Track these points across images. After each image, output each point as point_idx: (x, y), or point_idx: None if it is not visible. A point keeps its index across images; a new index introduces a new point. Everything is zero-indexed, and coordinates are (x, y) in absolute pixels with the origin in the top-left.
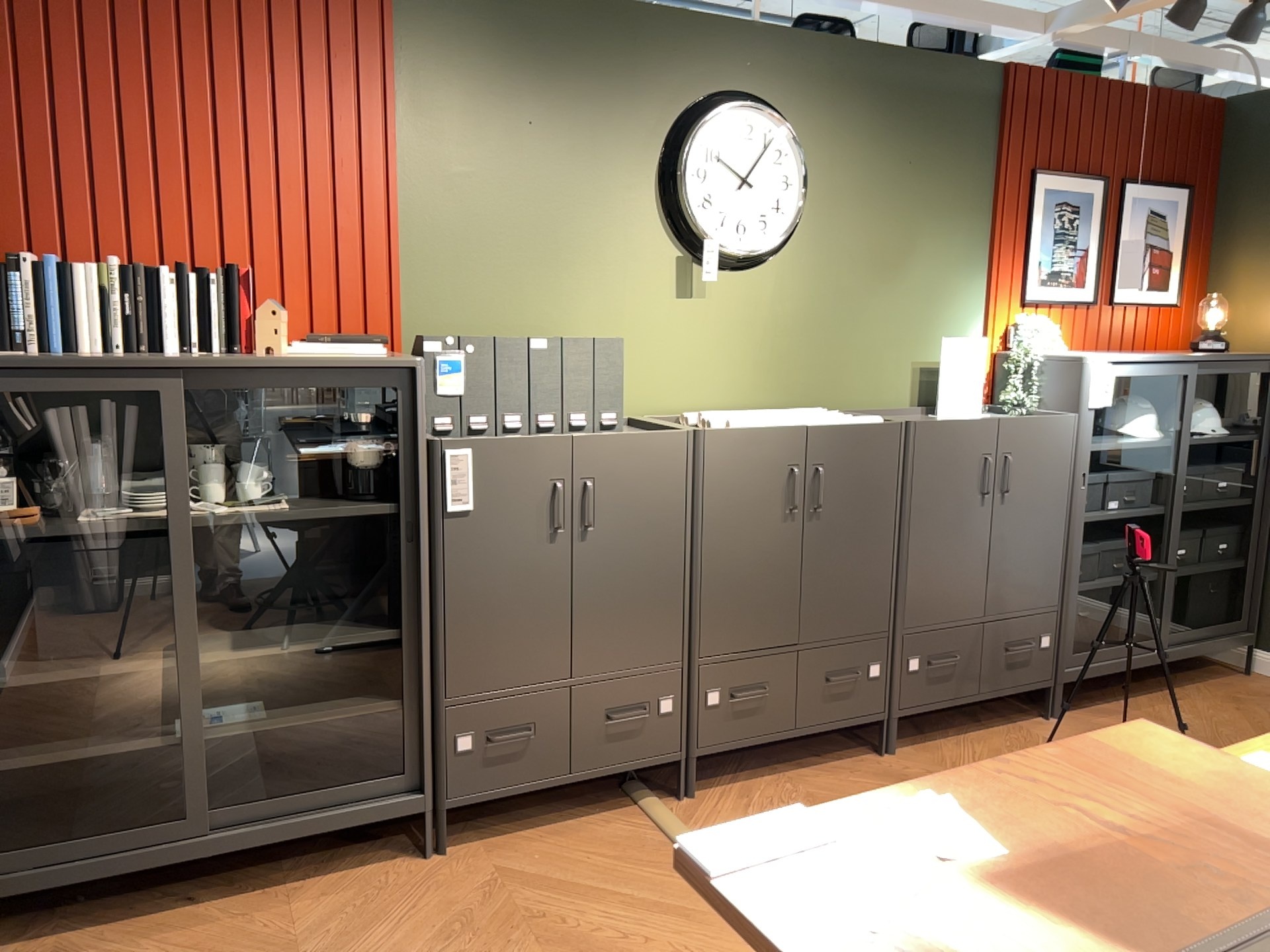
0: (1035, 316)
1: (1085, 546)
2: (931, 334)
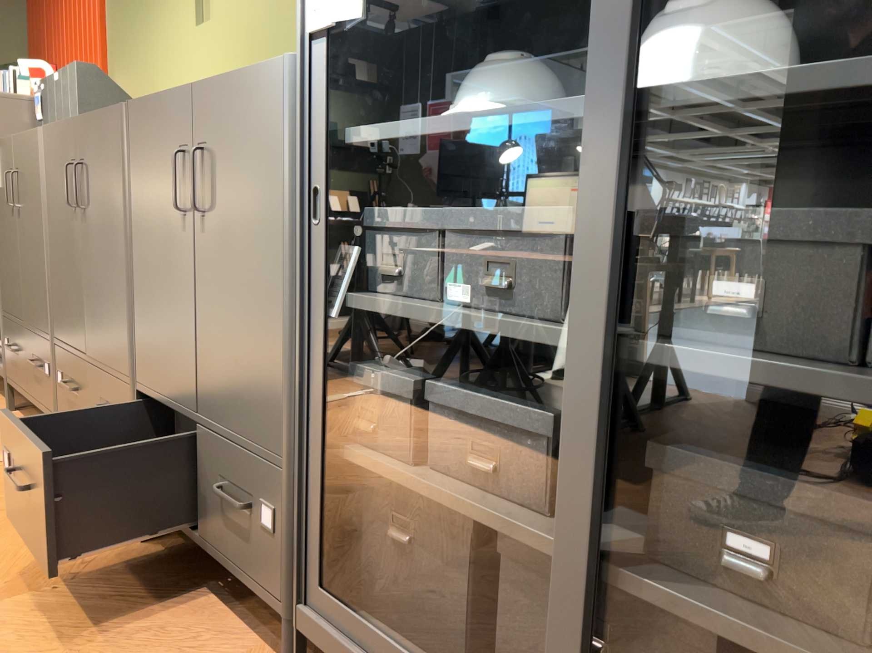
0: None
1: (390, 374)
2: None
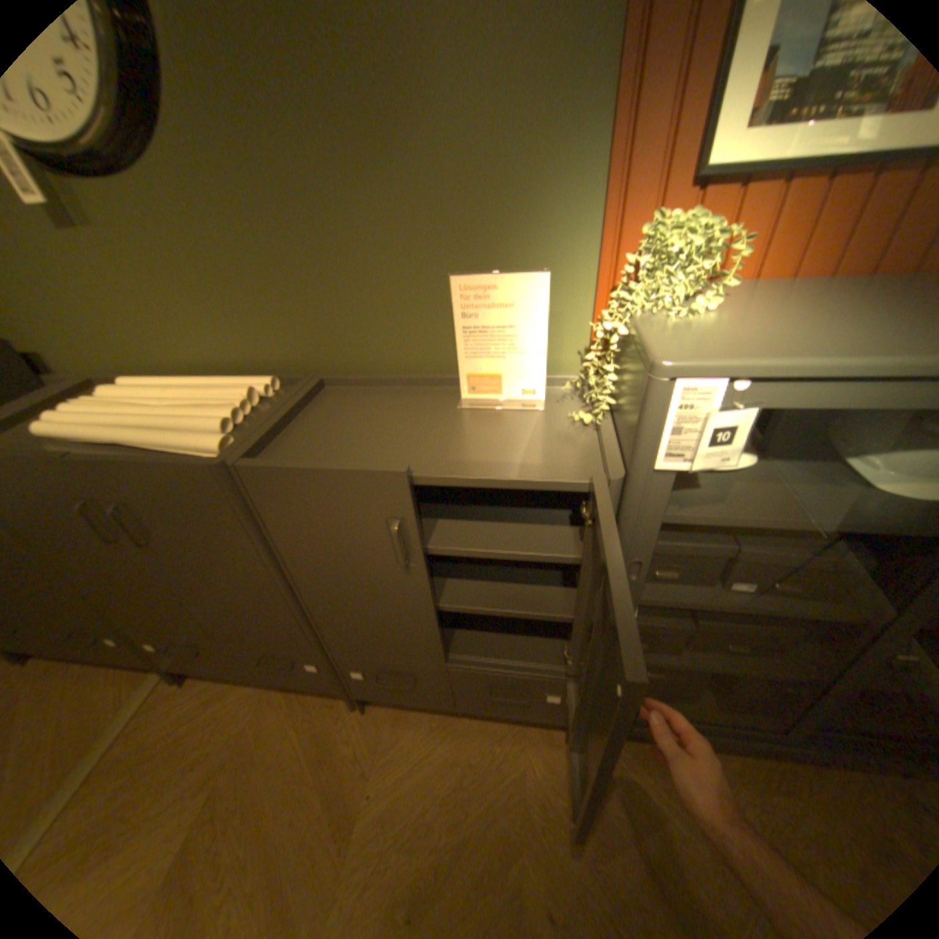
0: (700, 210)
1: (660, 623)
2: (478, 258)
